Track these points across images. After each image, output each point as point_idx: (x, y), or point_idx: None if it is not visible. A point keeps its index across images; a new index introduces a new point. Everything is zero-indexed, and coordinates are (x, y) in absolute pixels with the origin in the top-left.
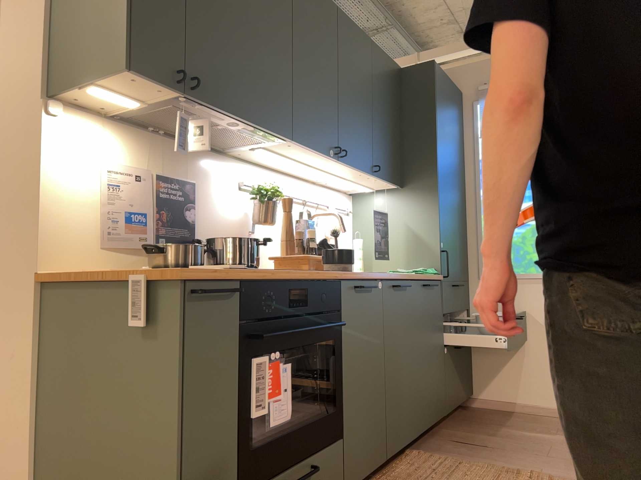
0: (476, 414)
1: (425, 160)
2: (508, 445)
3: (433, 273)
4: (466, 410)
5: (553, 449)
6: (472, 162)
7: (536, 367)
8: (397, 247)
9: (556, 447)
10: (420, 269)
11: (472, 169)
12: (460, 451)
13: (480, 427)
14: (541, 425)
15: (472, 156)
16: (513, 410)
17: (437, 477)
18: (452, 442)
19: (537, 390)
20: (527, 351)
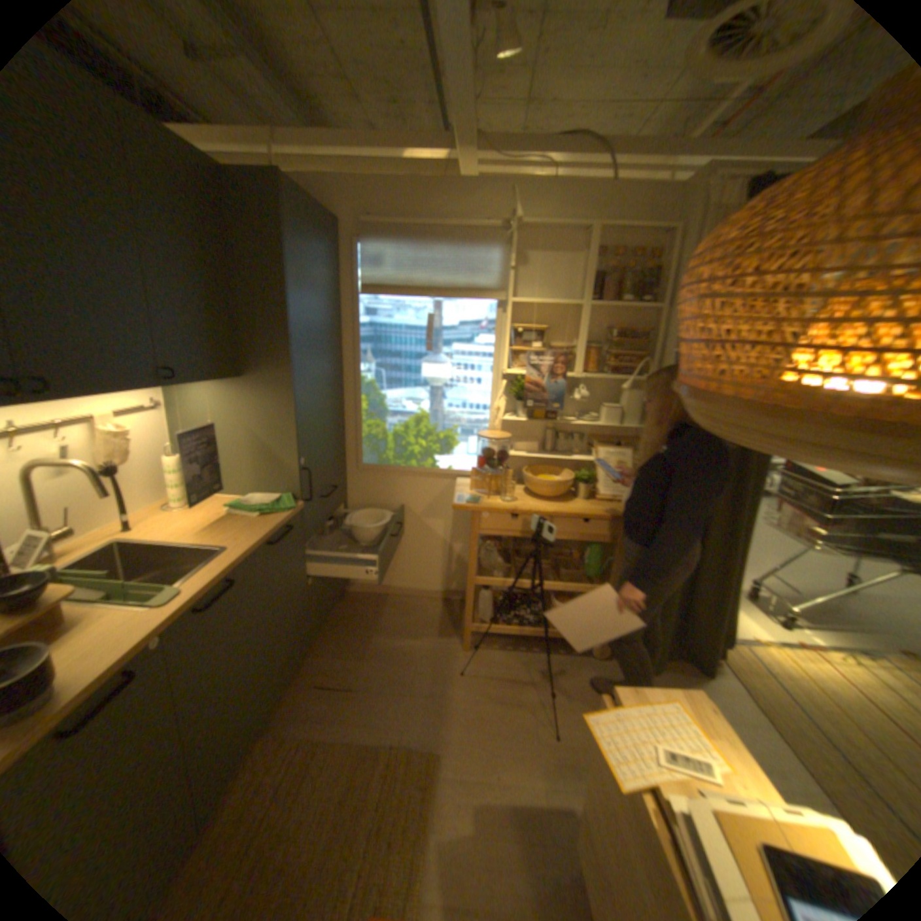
0: (350, 612)
1: (273, 341)
2: (373, 681)
3: (288, 509)
4: (340, 604)
5: (417, 677)
6: (352, 326)
7: (411, 557)
8: (240, 462)
9: (420, 670)
10: (270, 502)
11: (352, 335)
12: (319, 715)
13: (350, 644)
14: (411, 621)
15: (351, 317)
16: (387, 594)
17: (277, 813)
18: (313, 692)
19: (411, 577)
20: (403, 543)
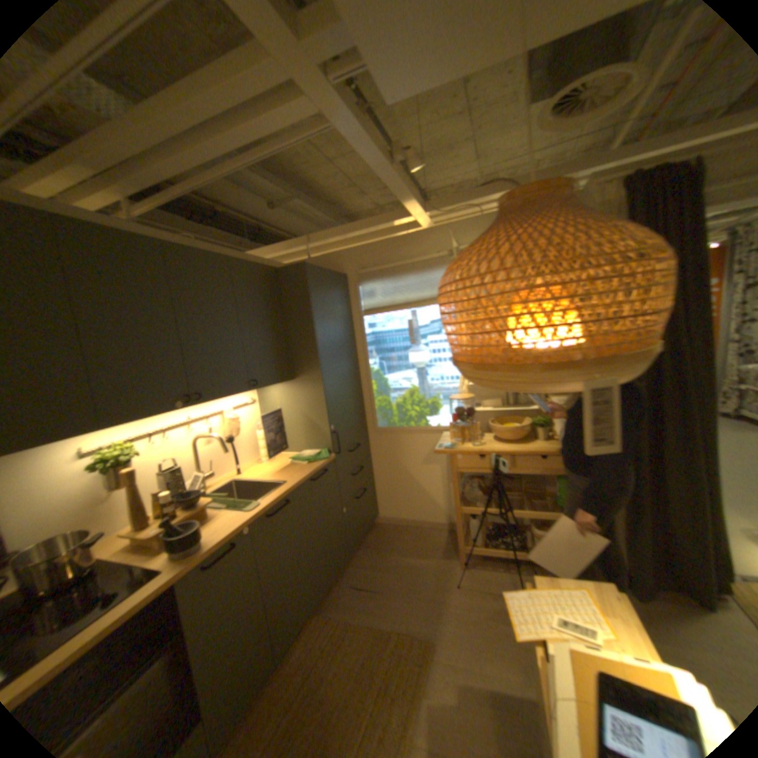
0: (378, 538)
1: (309, 356)
2: (391, 587)
3: (324, 458)
4: (372, 532)
5: (423, 586)
6: (361, 336)
7: (420, 495)
8: (297, 431)
9: (426, 581)
10: (314, 455)
11: (362, 342)
12: (352, 606)
13: (377, 560)
14: (422, 545)
15: (360, 331)
16: (406, 526)
17: (321, 665)
18: (350, 591)
19: (422, 511)
20: (413, 484)
